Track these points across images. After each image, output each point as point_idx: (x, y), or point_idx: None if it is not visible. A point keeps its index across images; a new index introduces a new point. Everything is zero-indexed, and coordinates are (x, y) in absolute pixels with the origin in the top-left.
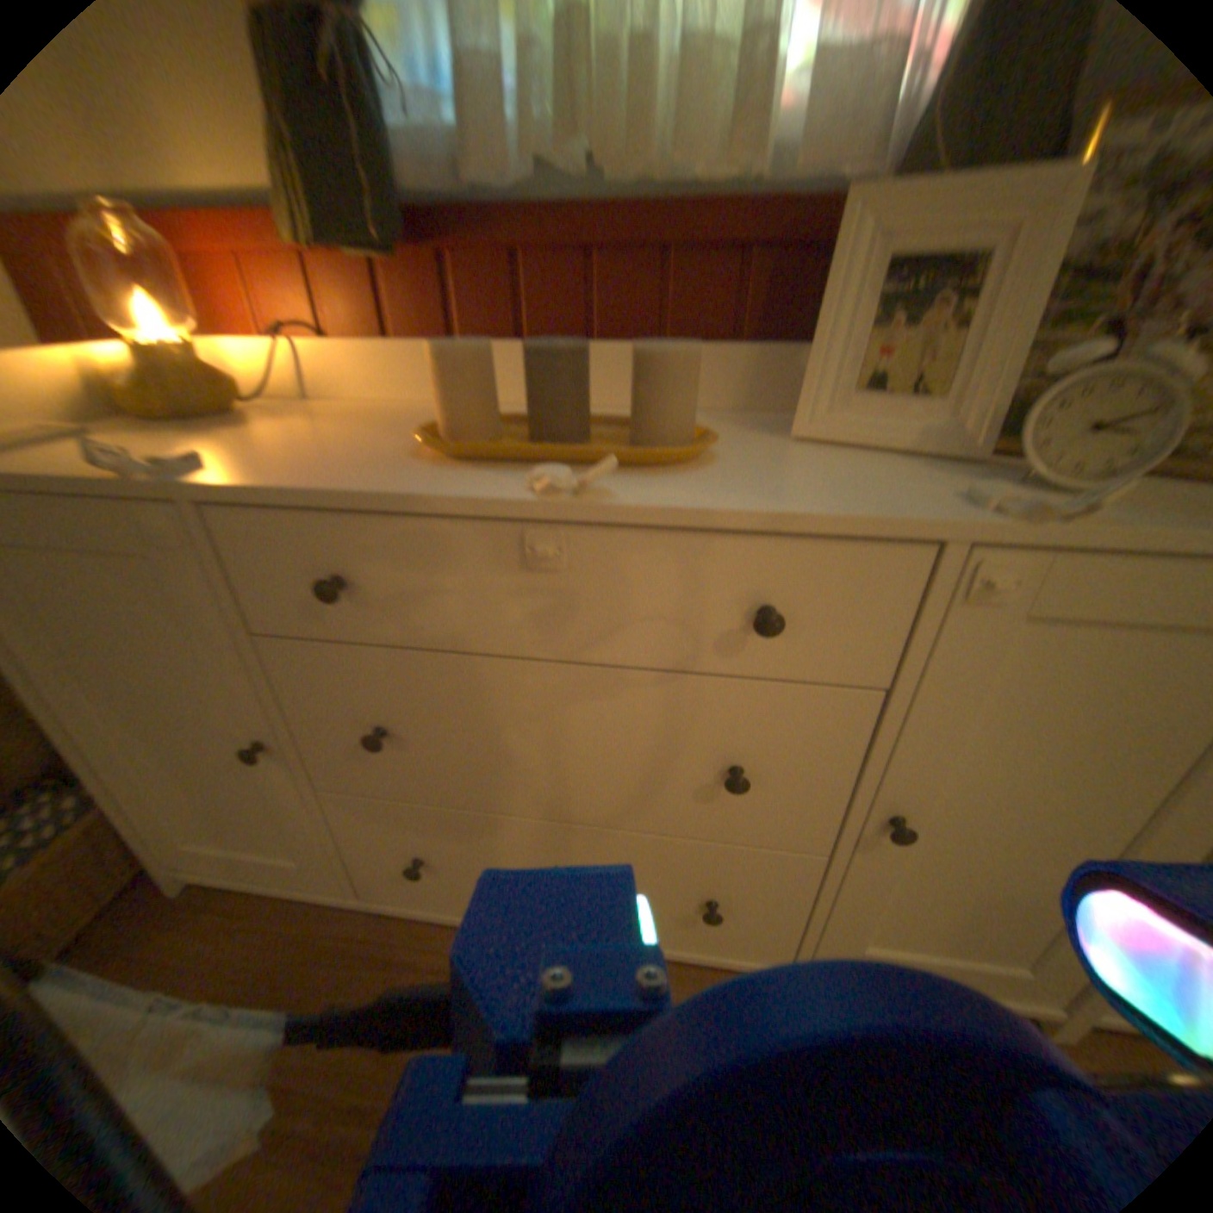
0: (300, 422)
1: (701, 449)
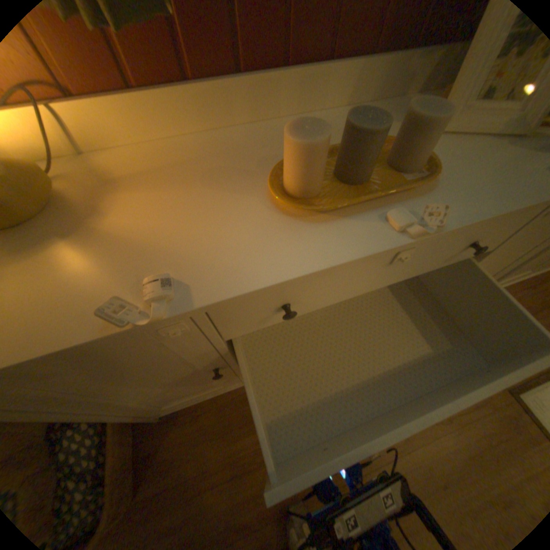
0: (137, 193)
1: (444, 171)
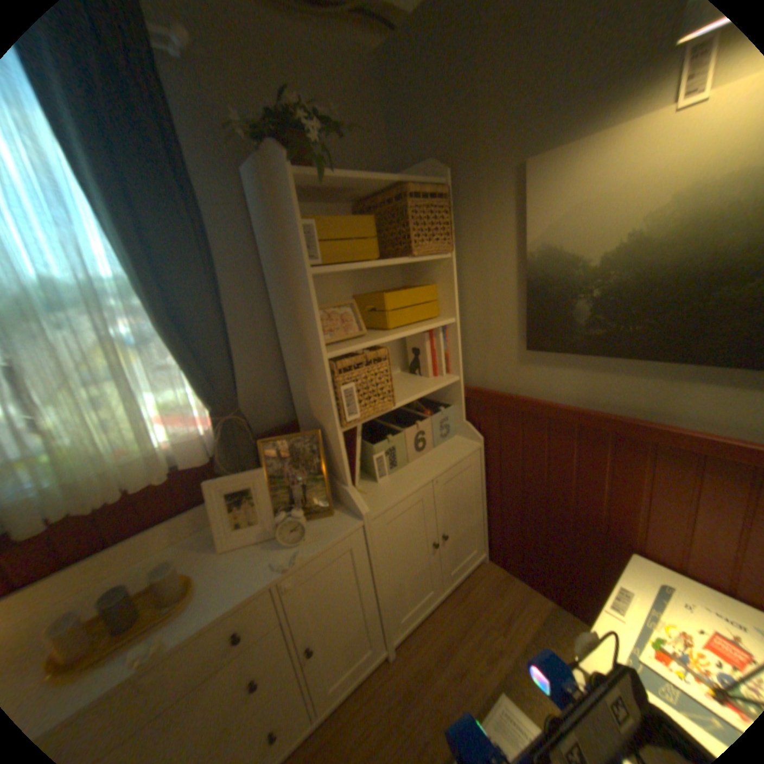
0: None
1: (187, 599)
